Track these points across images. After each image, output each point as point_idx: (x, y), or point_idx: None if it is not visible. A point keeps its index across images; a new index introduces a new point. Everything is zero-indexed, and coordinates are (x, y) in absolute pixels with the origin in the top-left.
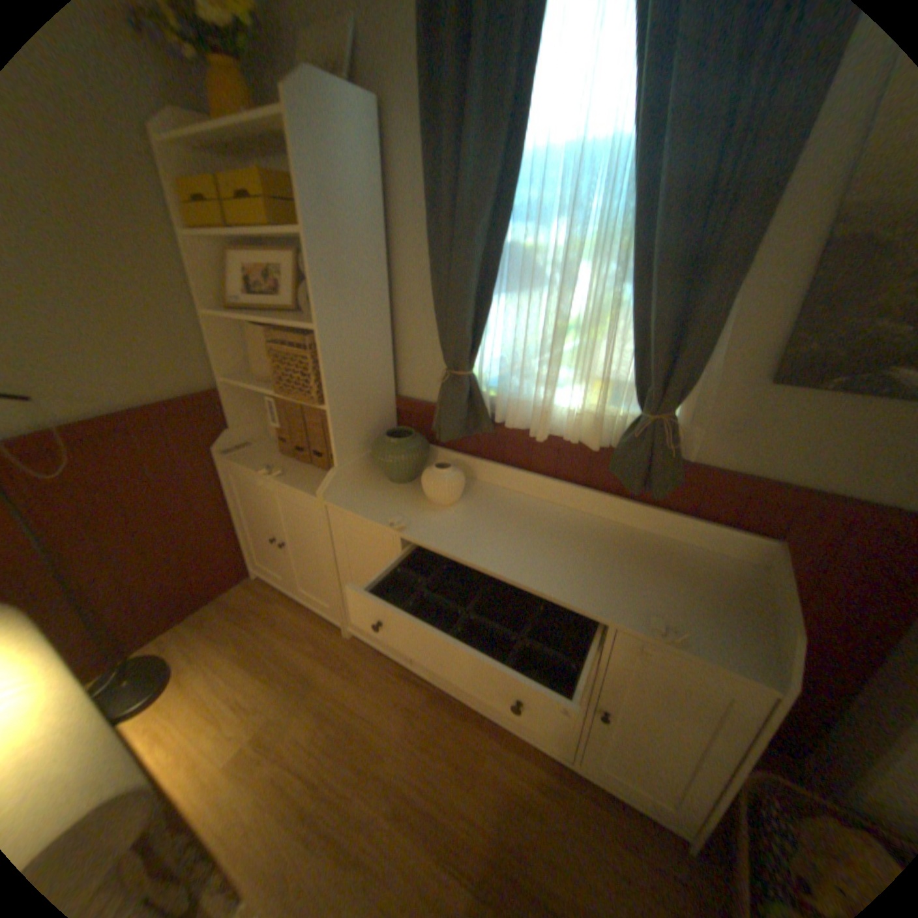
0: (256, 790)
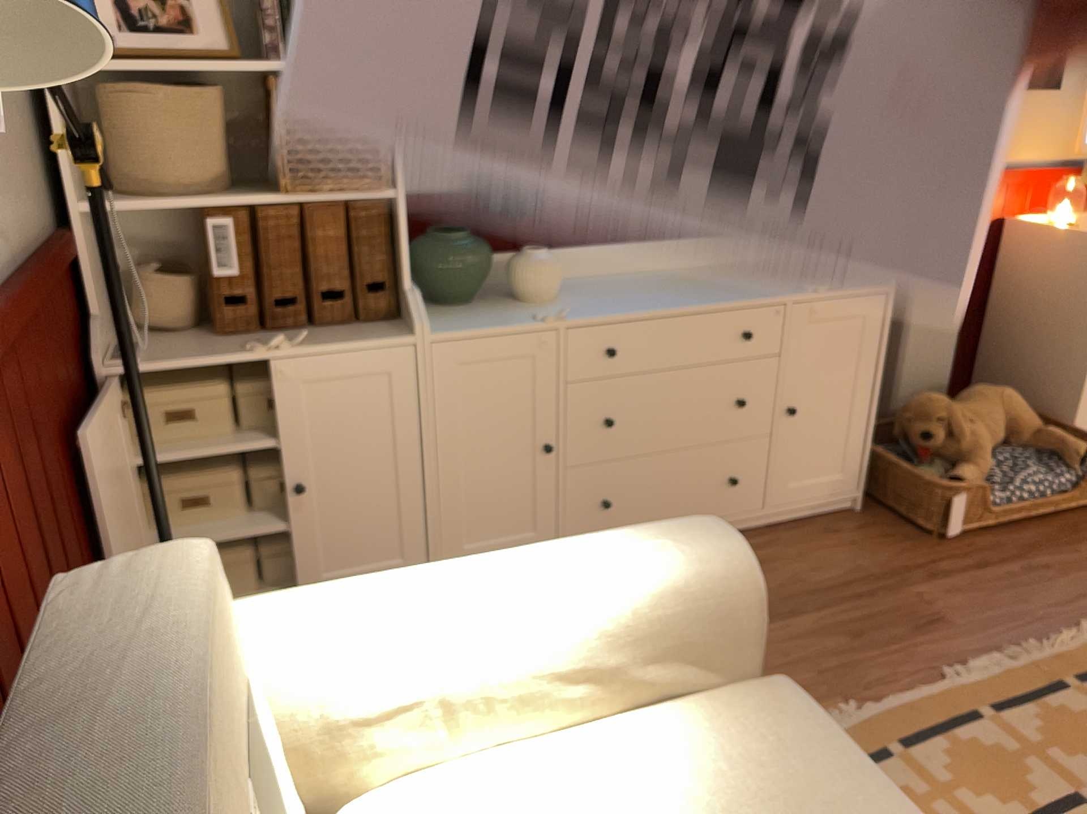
0: None
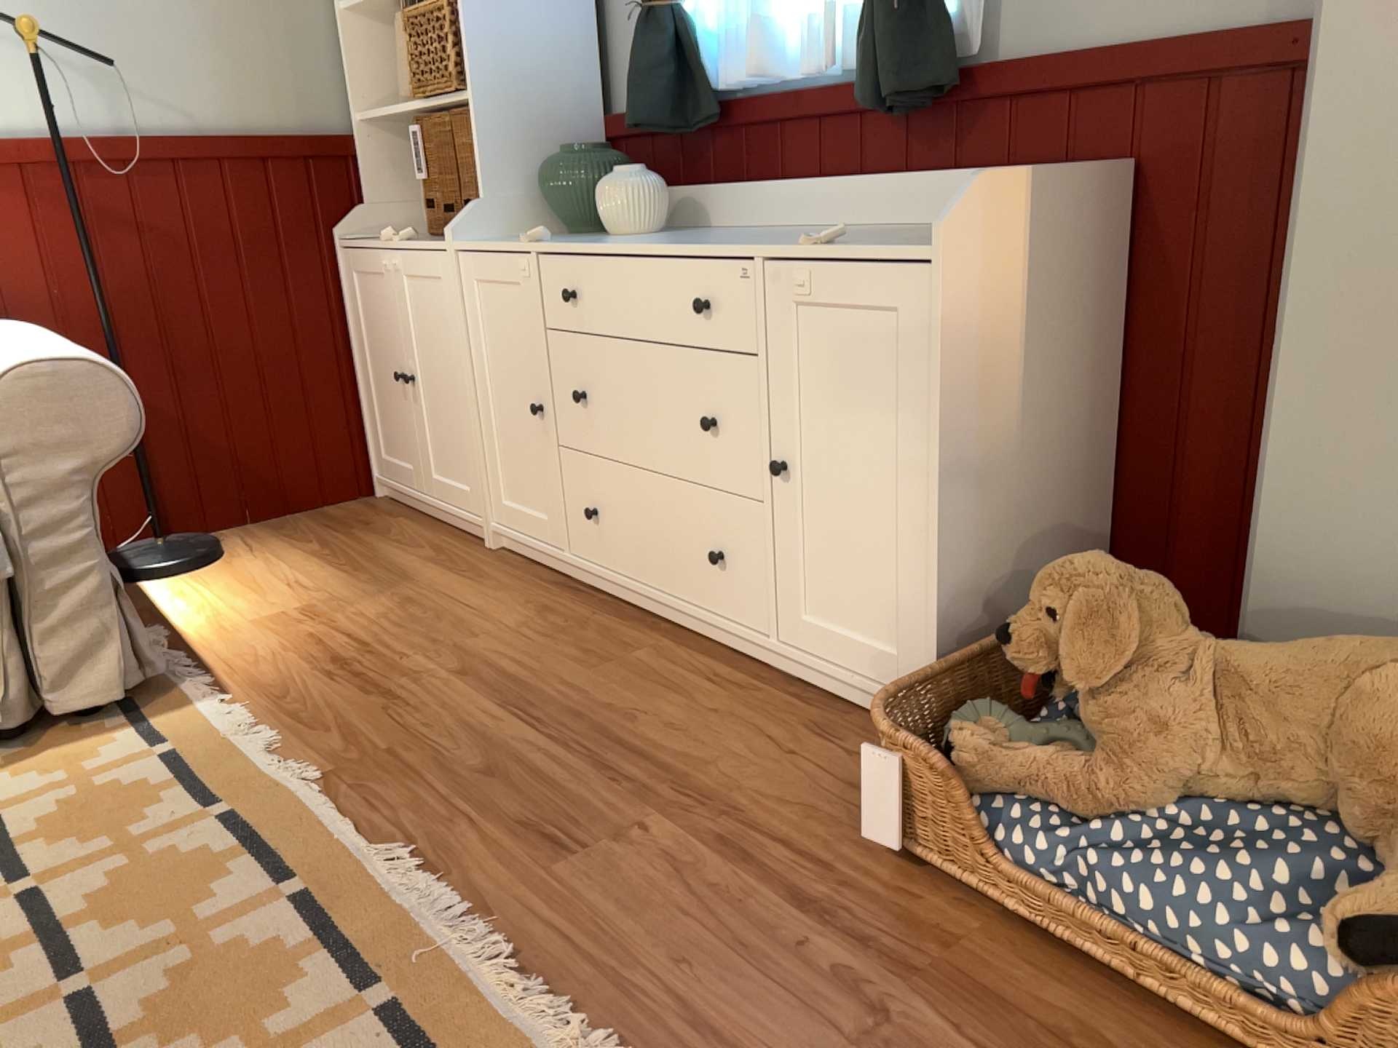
0: (289, 637)
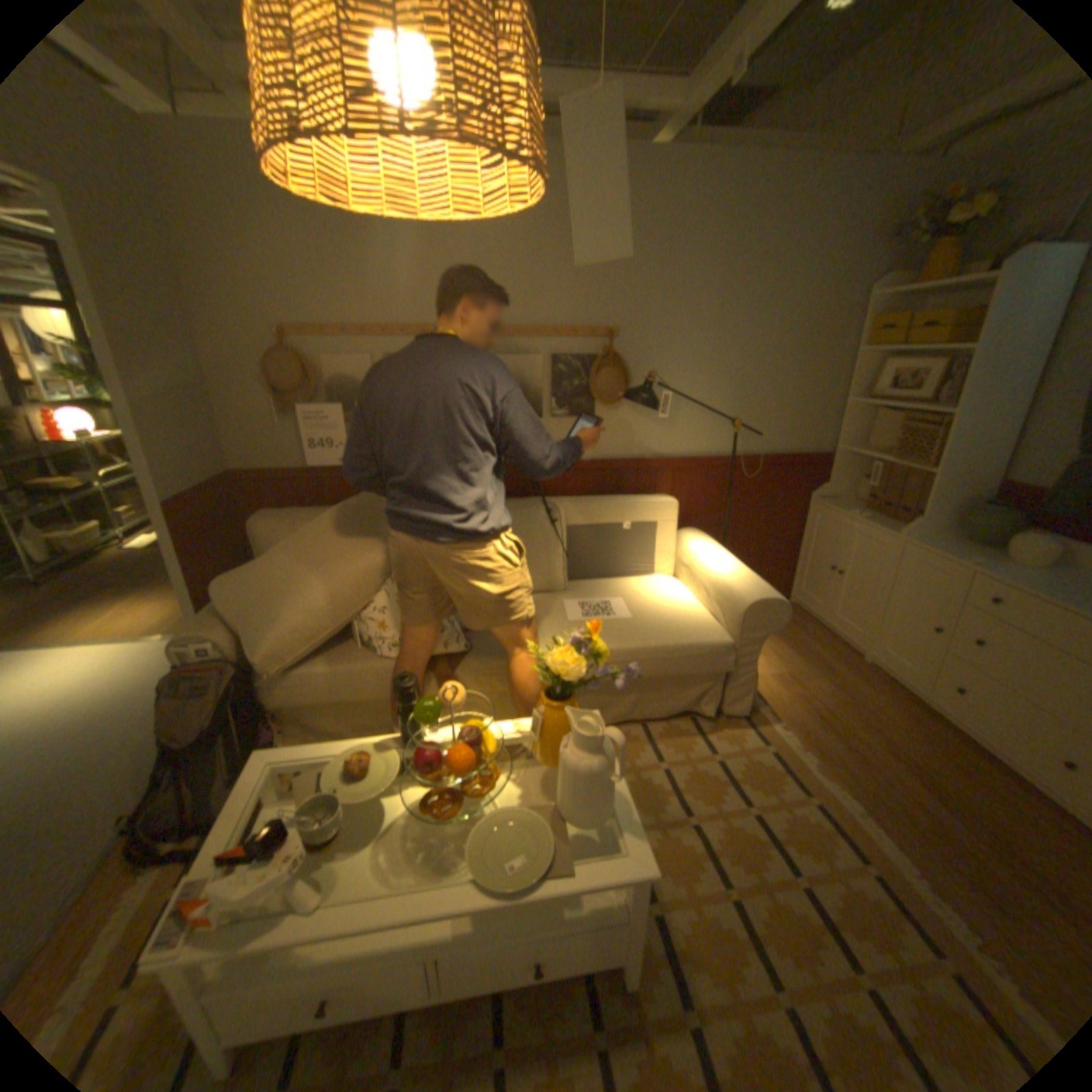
0: (791, 693)
